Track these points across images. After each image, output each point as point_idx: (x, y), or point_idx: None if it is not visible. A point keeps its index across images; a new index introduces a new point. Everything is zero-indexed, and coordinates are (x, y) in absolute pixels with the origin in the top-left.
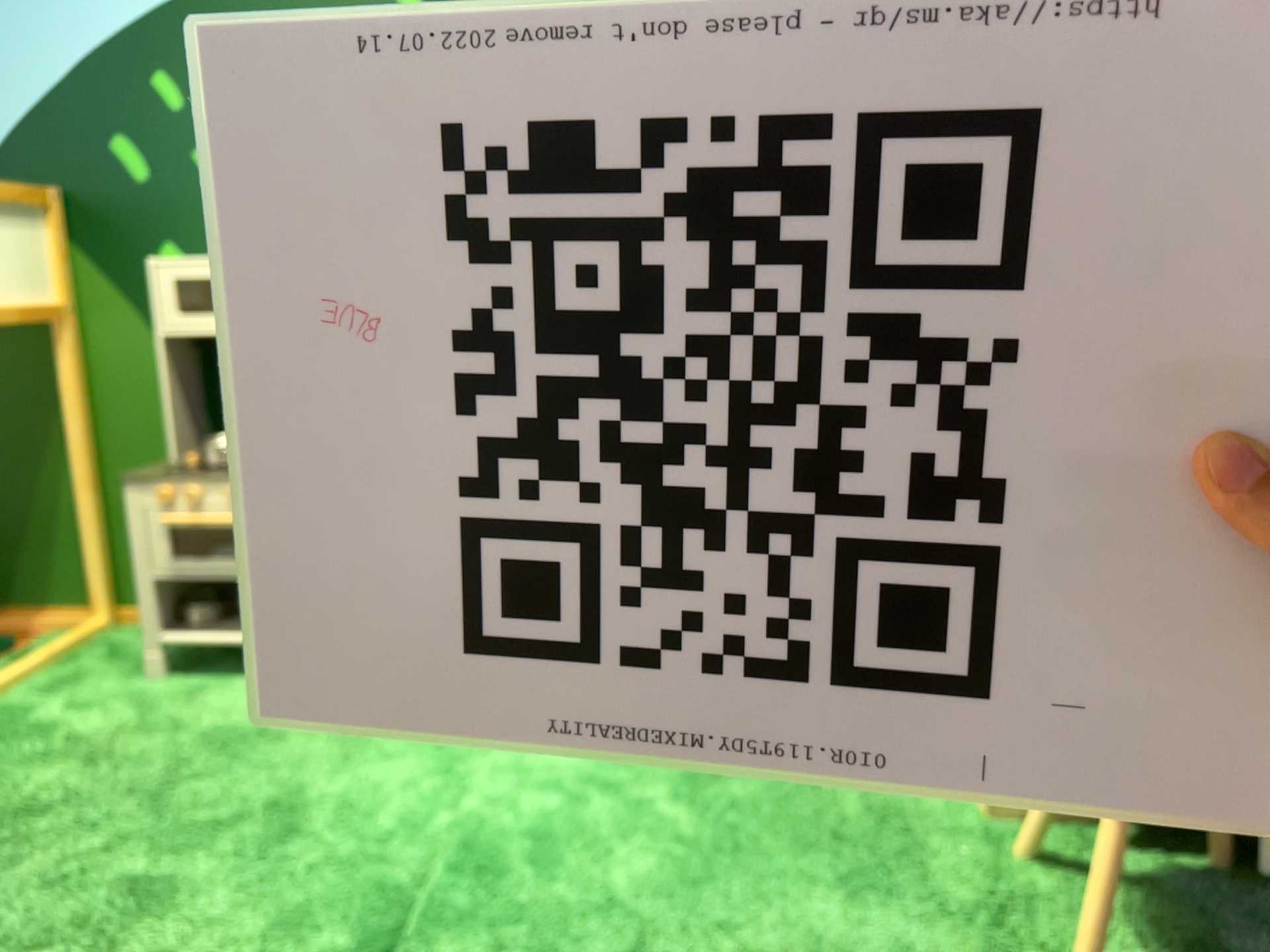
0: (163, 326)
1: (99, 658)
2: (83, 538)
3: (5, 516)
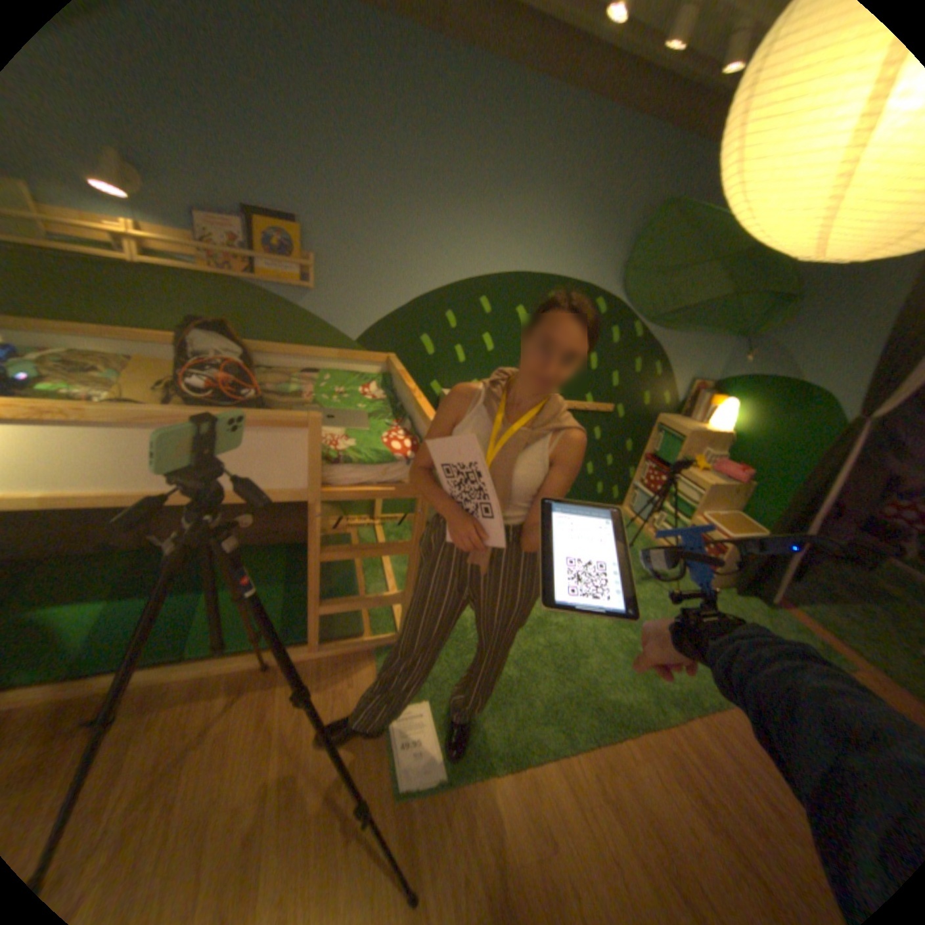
0: None
1: None
2: None
3: None
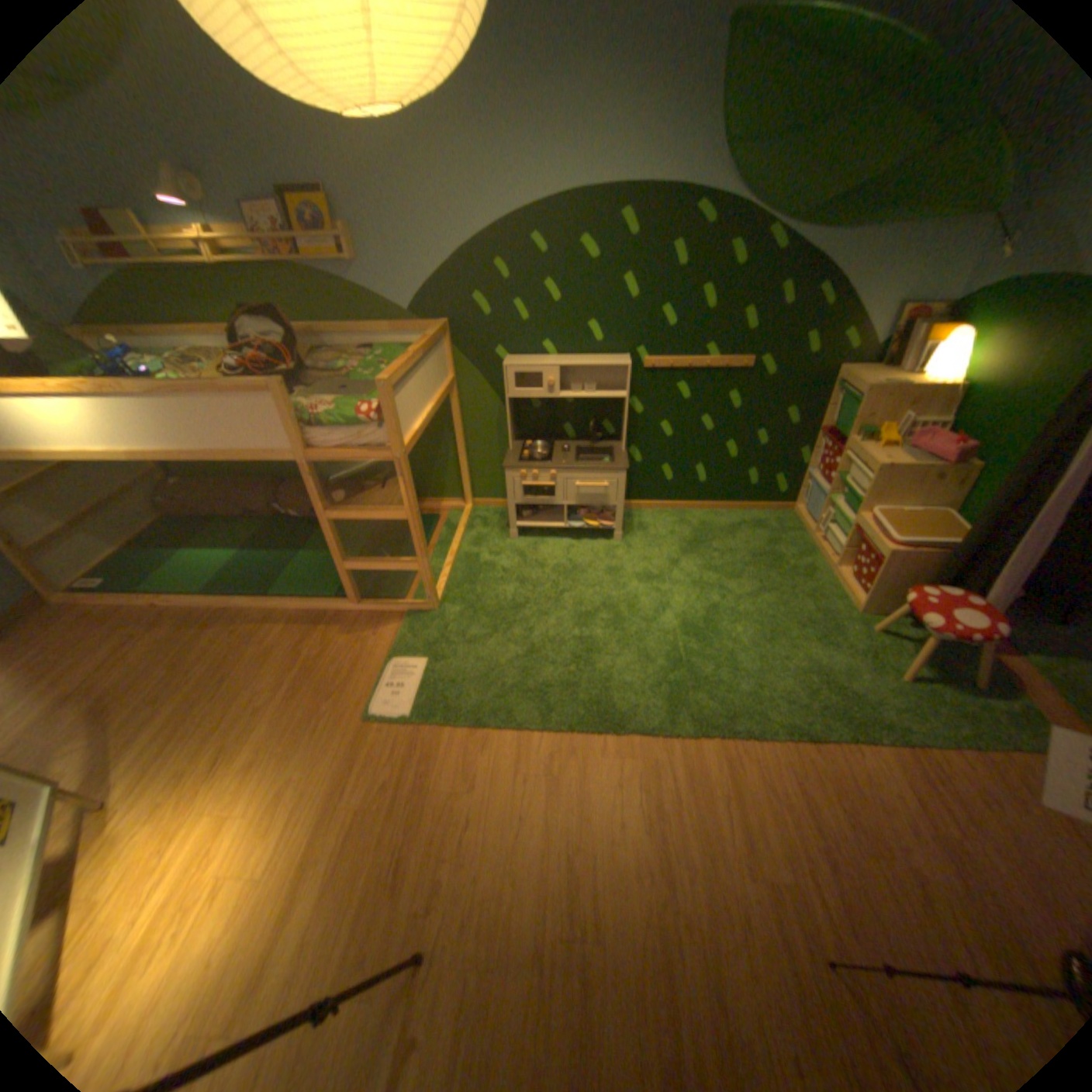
0: (509, 395)
1: (482, 527)
2: (462, 476)
3: (425, 464)
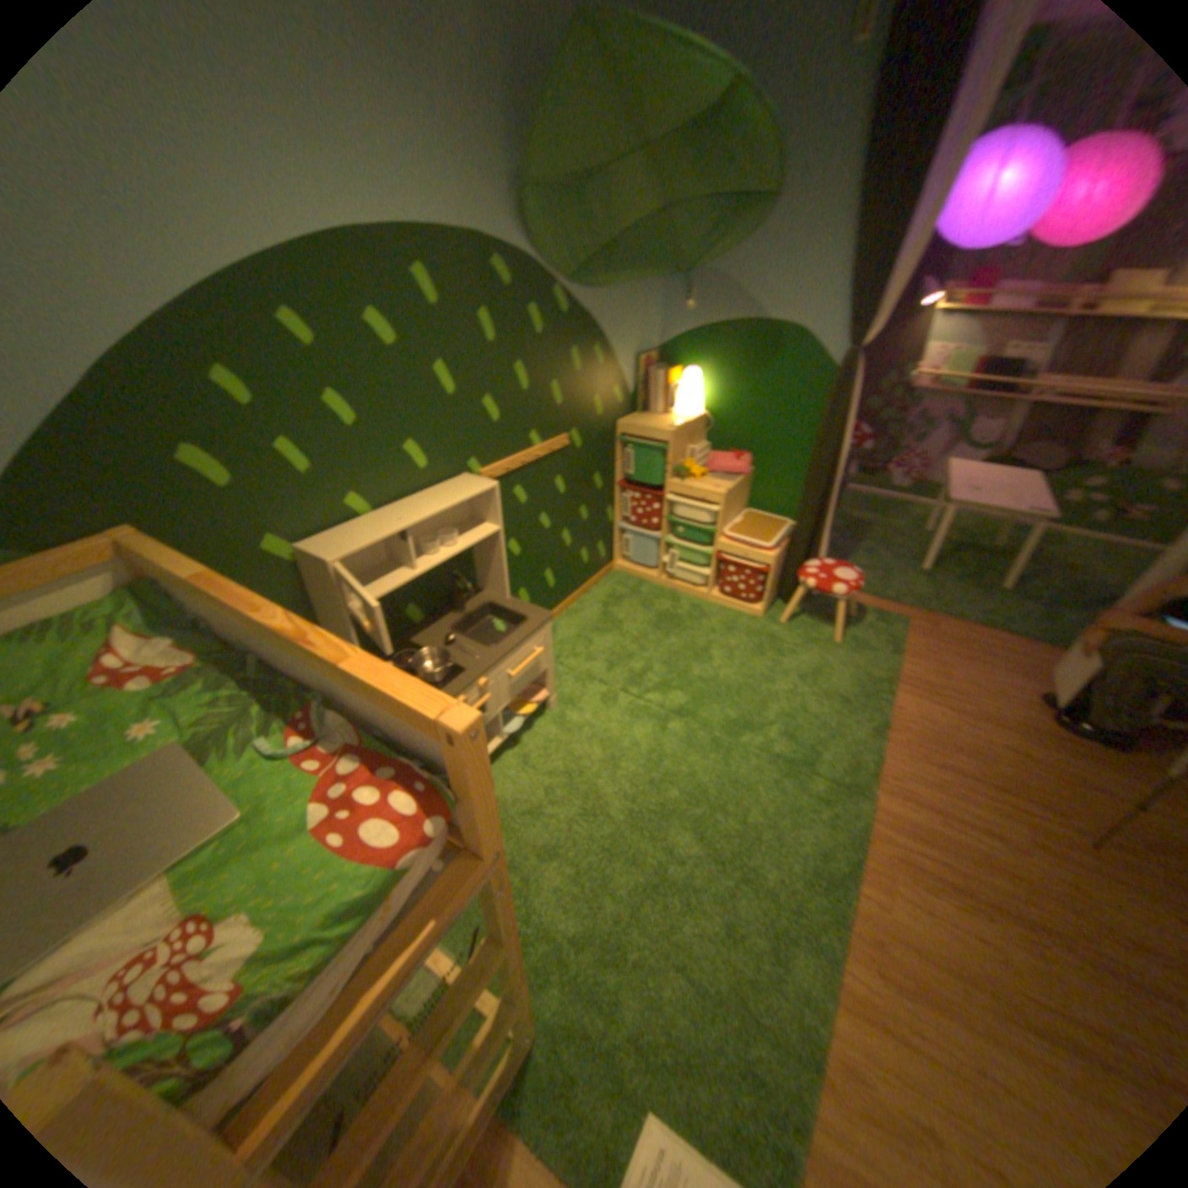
0: (349, 607)
1: None
2: None
3: None
